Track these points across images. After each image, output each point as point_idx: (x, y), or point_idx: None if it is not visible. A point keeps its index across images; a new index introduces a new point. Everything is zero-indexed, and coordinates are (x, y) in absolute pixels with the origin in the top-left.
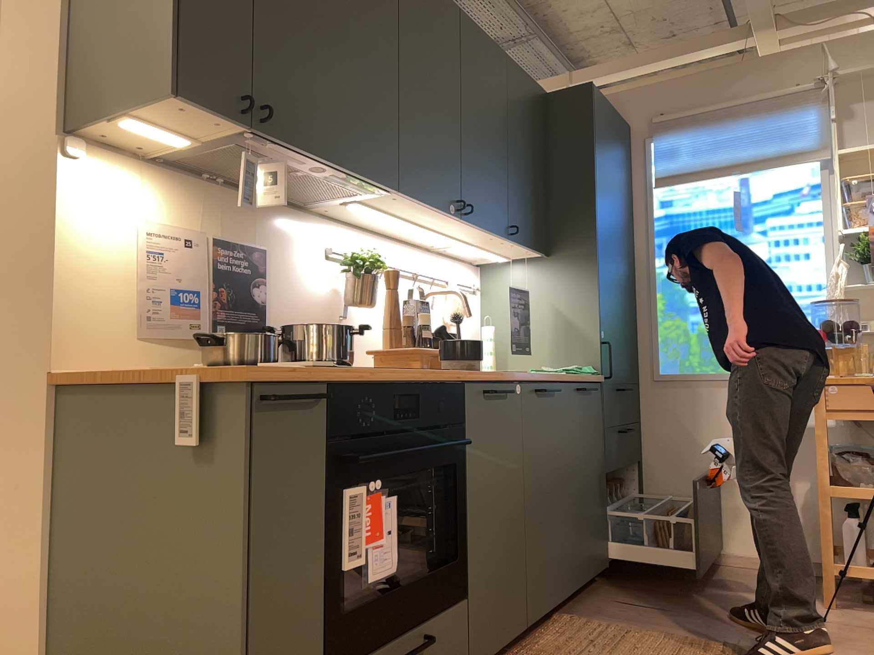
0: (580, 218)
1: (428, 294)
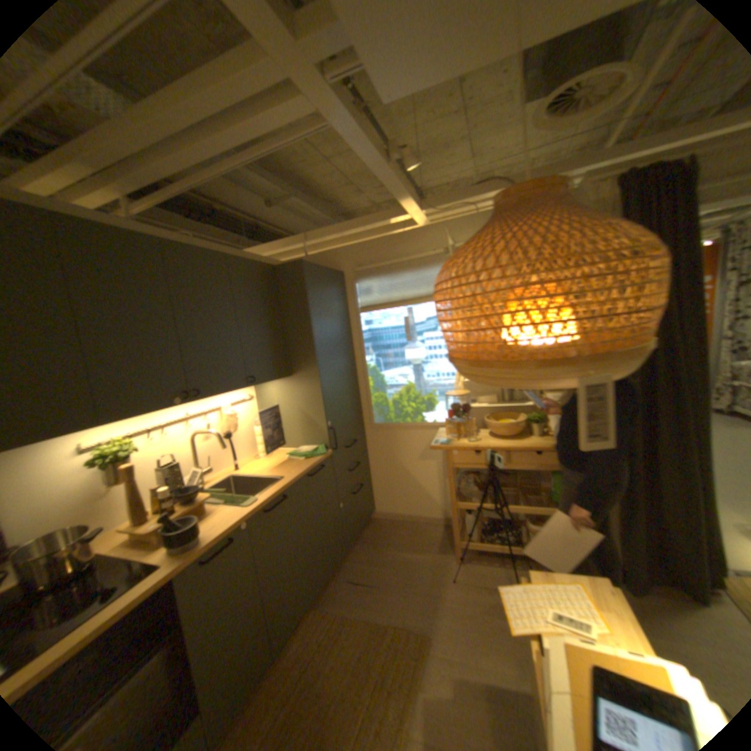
0: (306, 352)
1: (197, 434)
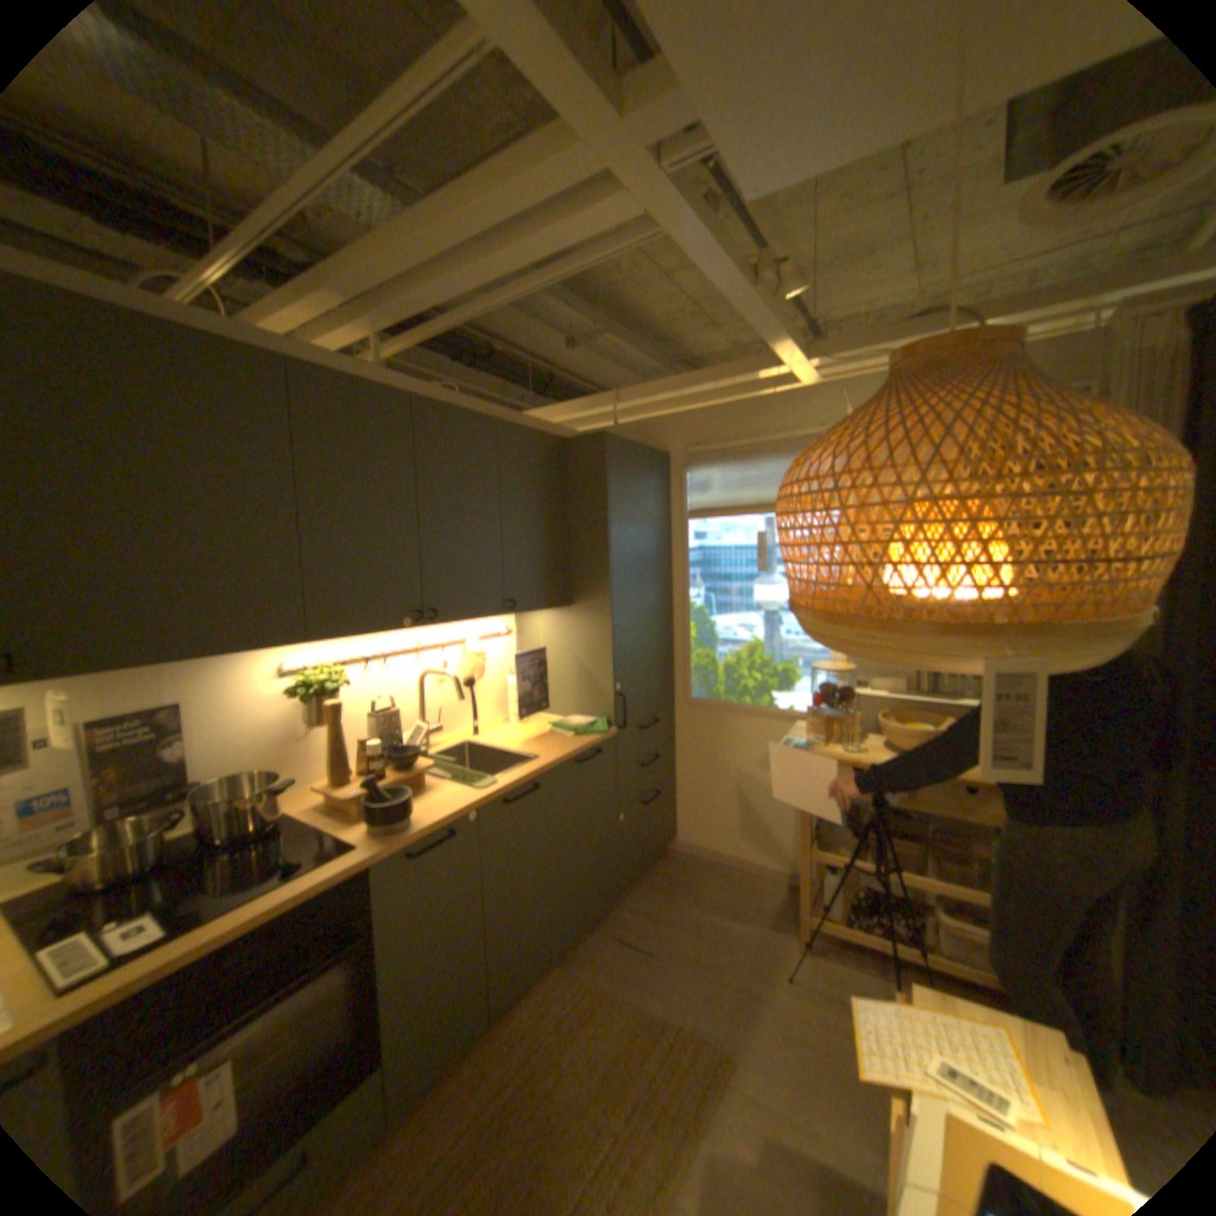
0: (596, 574)
1: (427, 674)
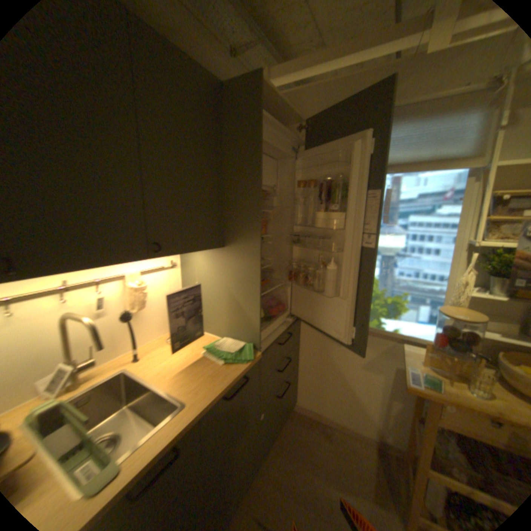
0: (247, 217)
1: (66, 316)
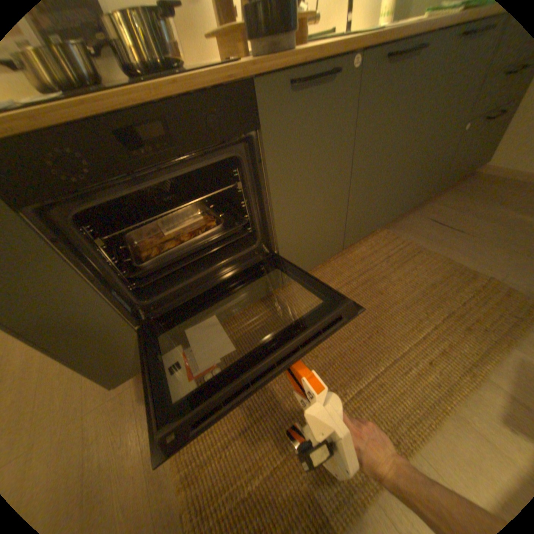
0: None
1: None
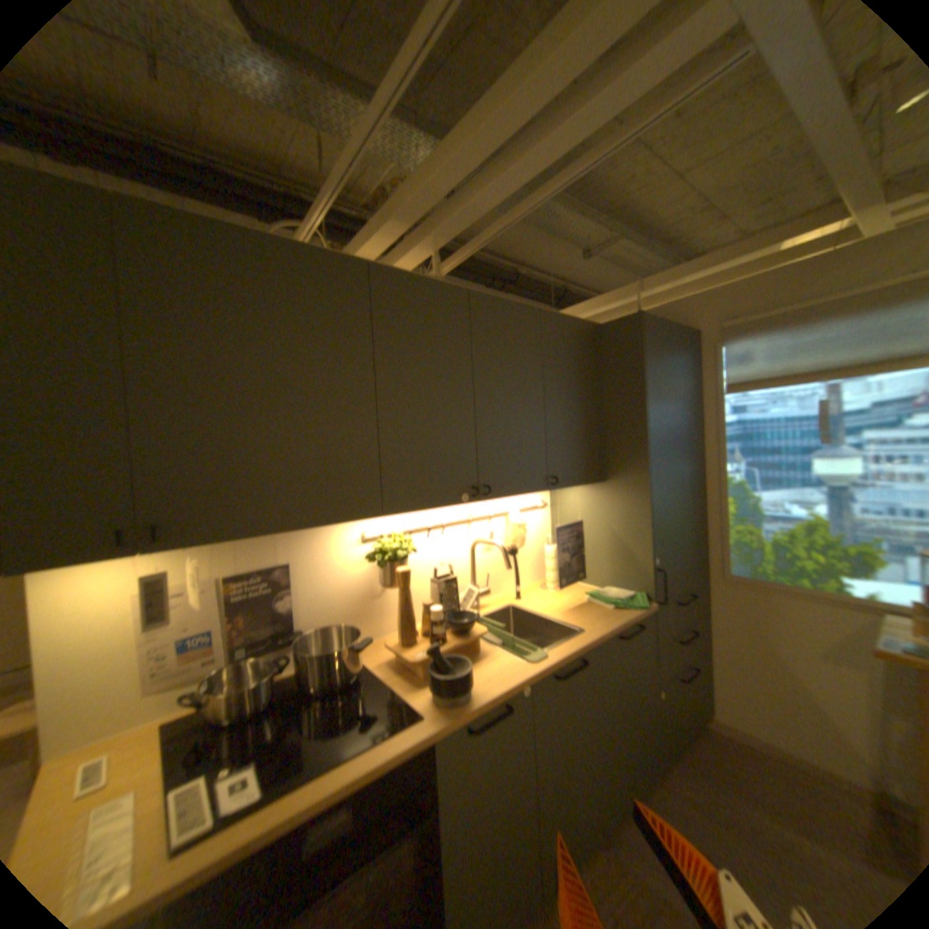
0: (632, 449)
1: (477, 541)
